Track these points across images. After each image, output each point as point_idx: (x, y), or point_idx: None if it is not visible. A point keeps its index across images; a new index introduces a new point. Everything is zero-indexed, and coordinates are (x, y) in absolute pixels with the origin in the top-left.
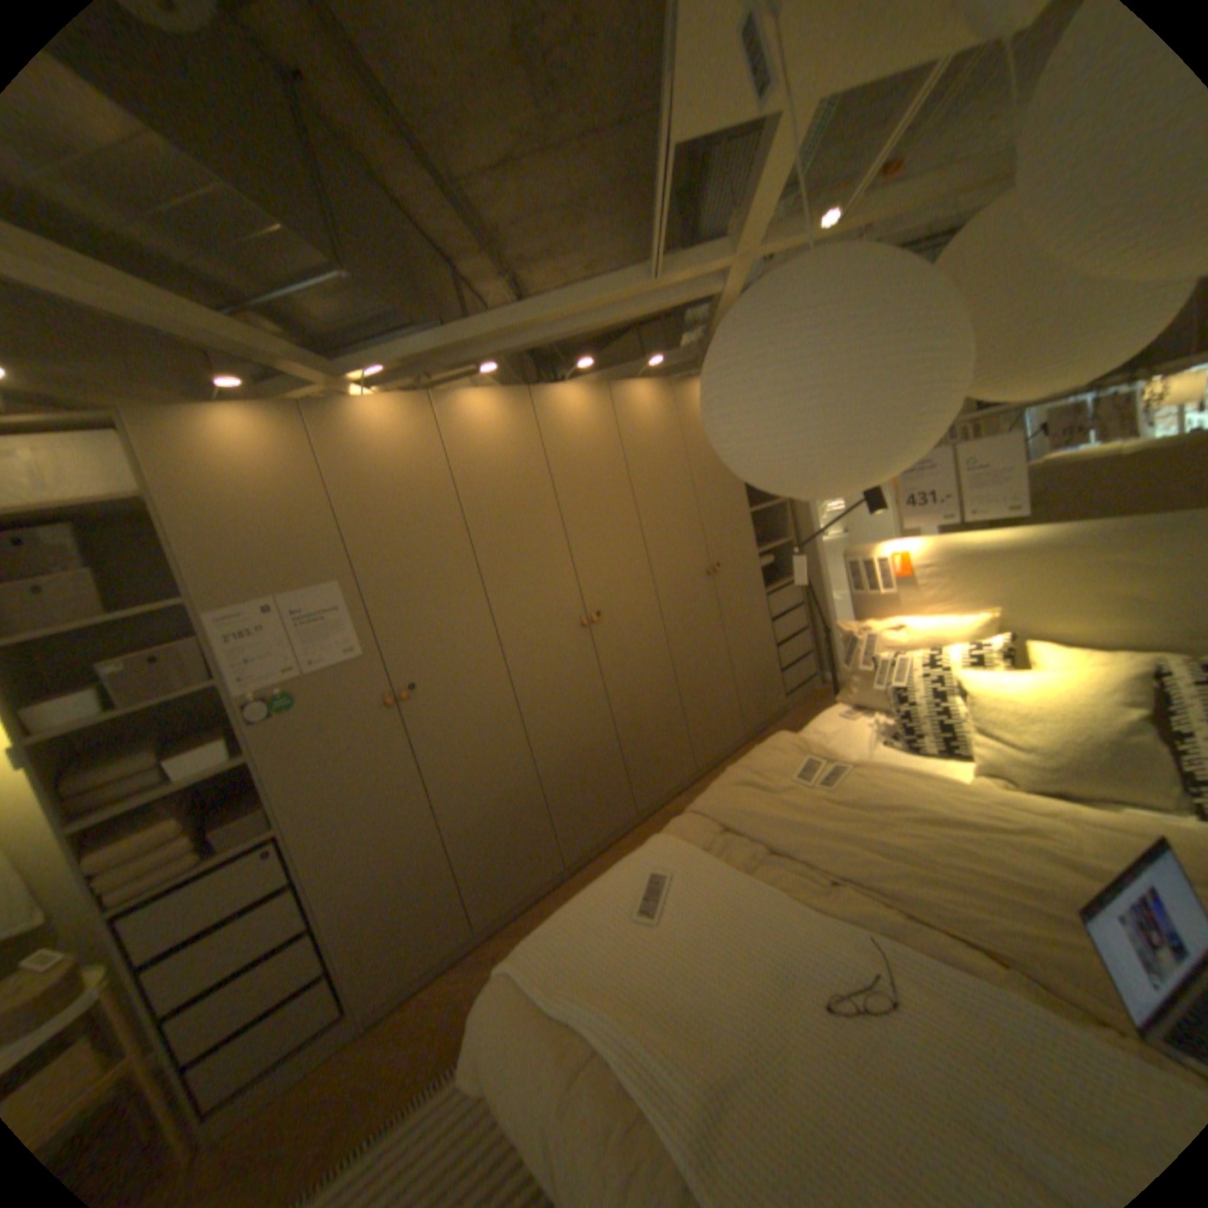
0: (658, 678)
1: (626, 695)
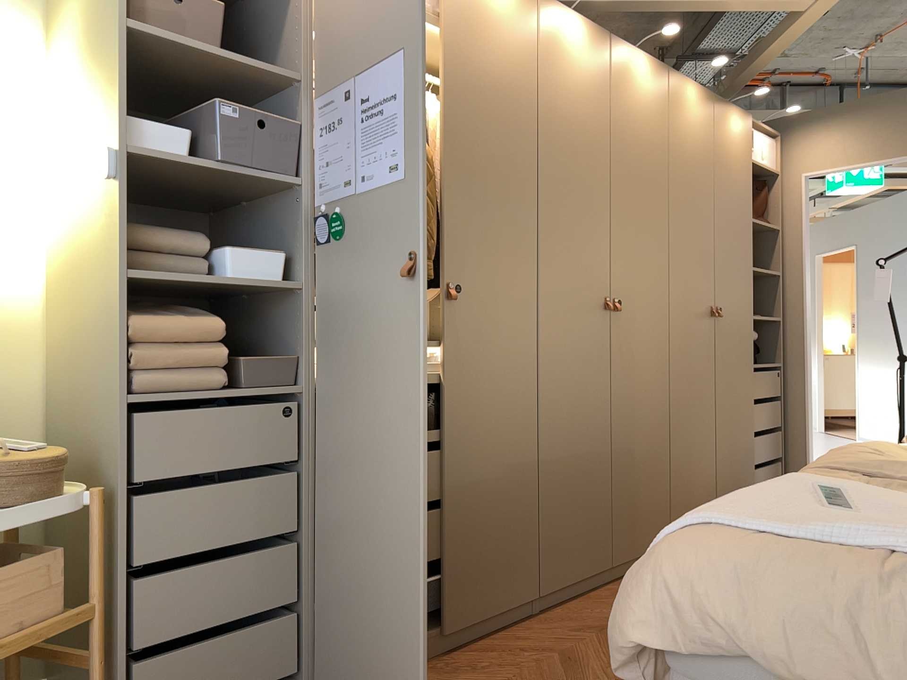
0: (649, 407)
1: (620, 411)
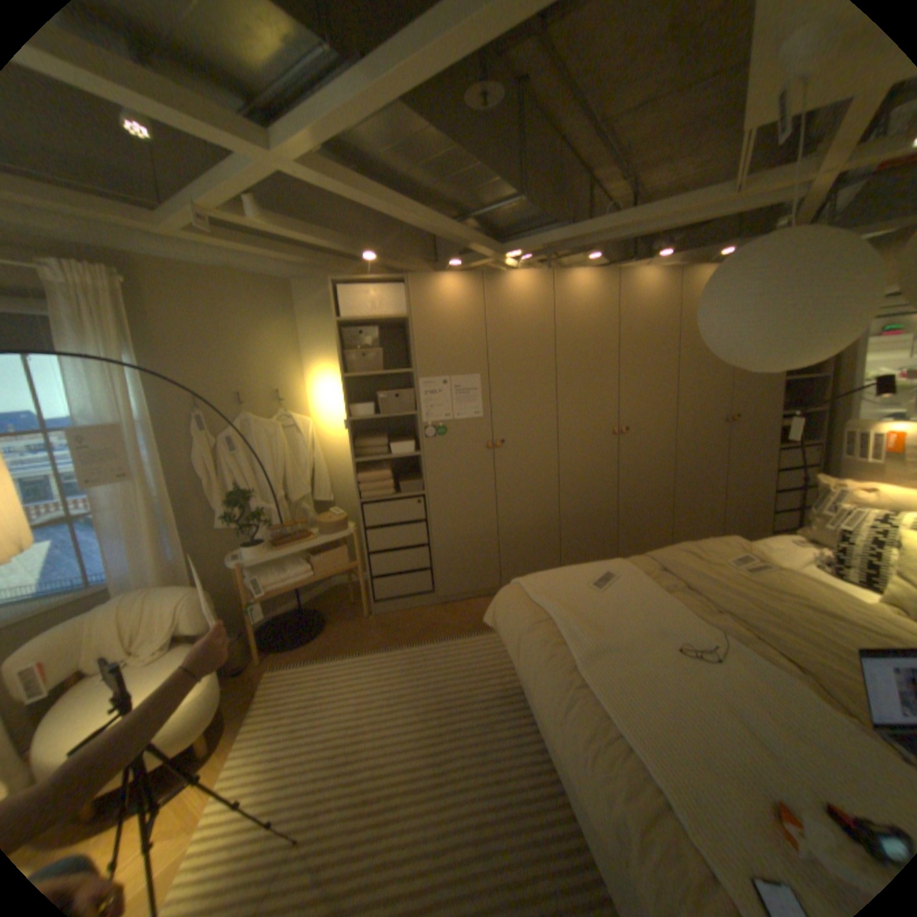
0: (659, 484)
1: (631, 488)
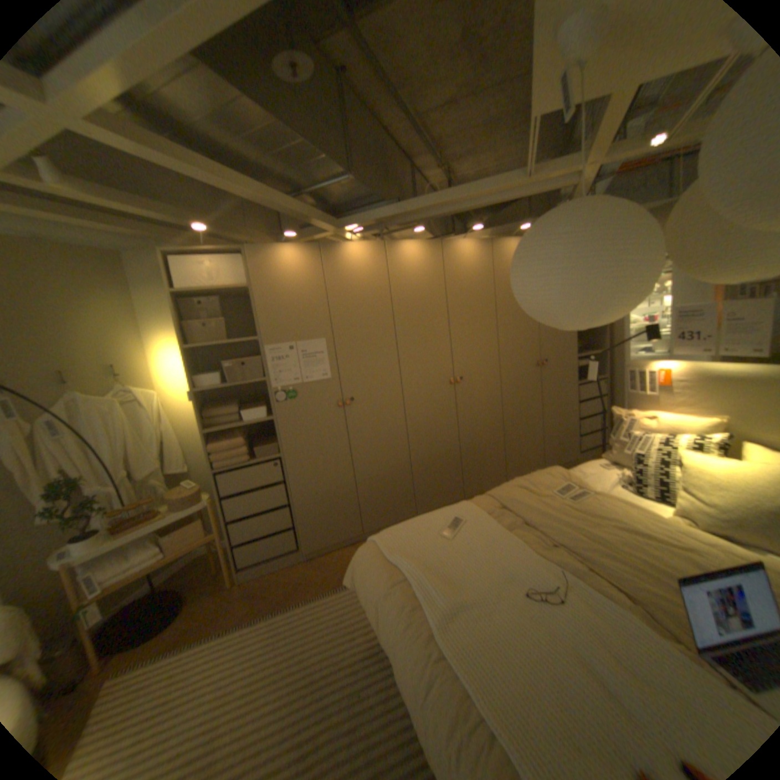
0: (492, 423)
1: (469, 429)
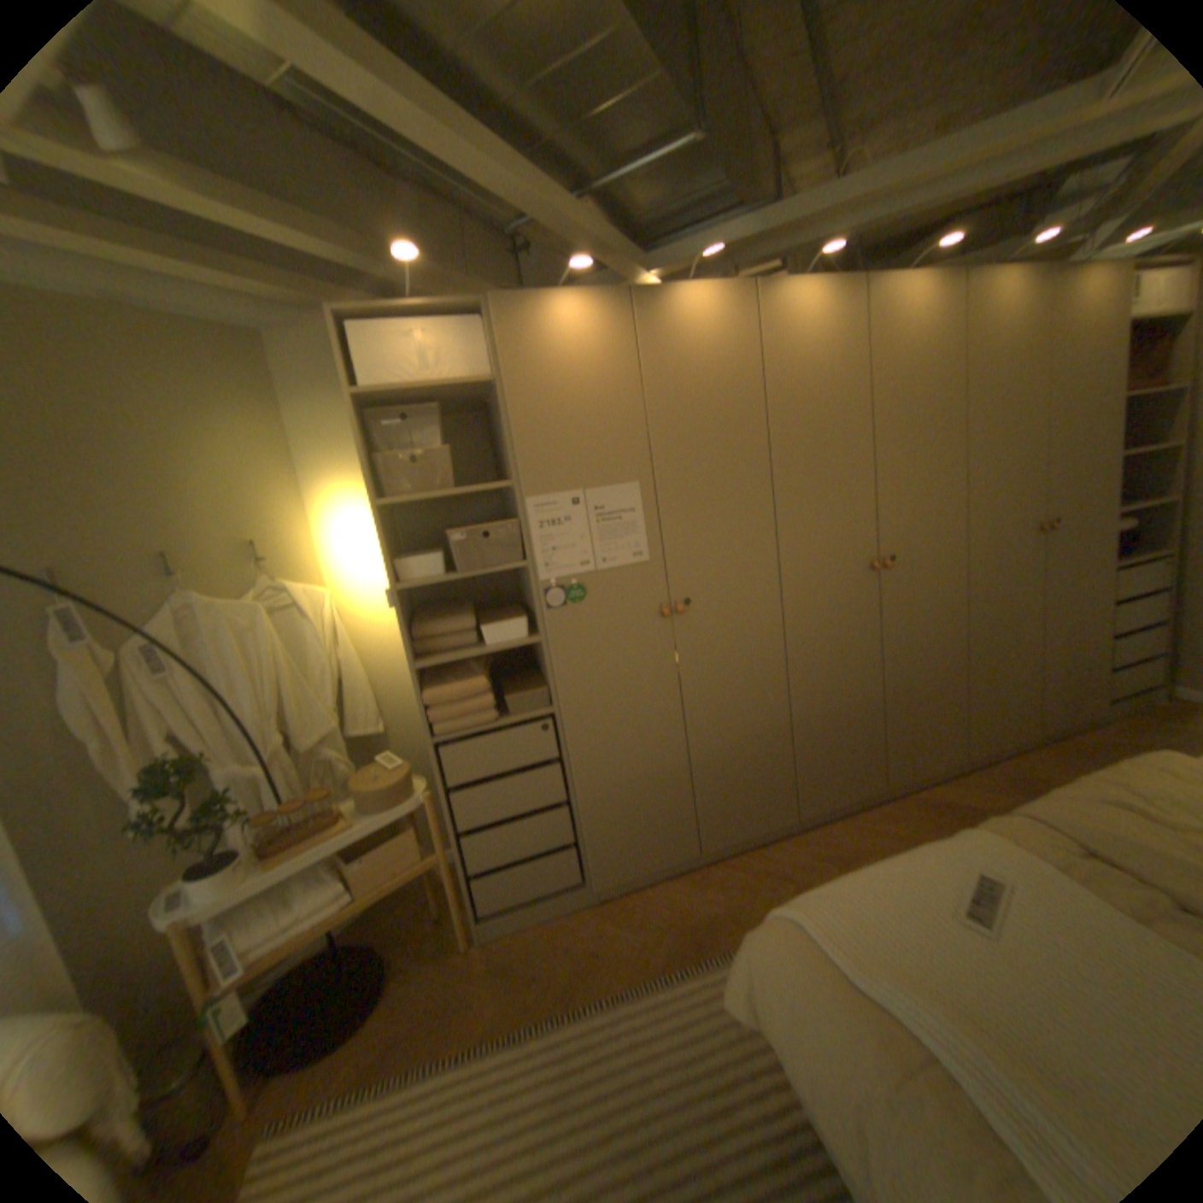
0: (946, 646)
1: (903, 658)
